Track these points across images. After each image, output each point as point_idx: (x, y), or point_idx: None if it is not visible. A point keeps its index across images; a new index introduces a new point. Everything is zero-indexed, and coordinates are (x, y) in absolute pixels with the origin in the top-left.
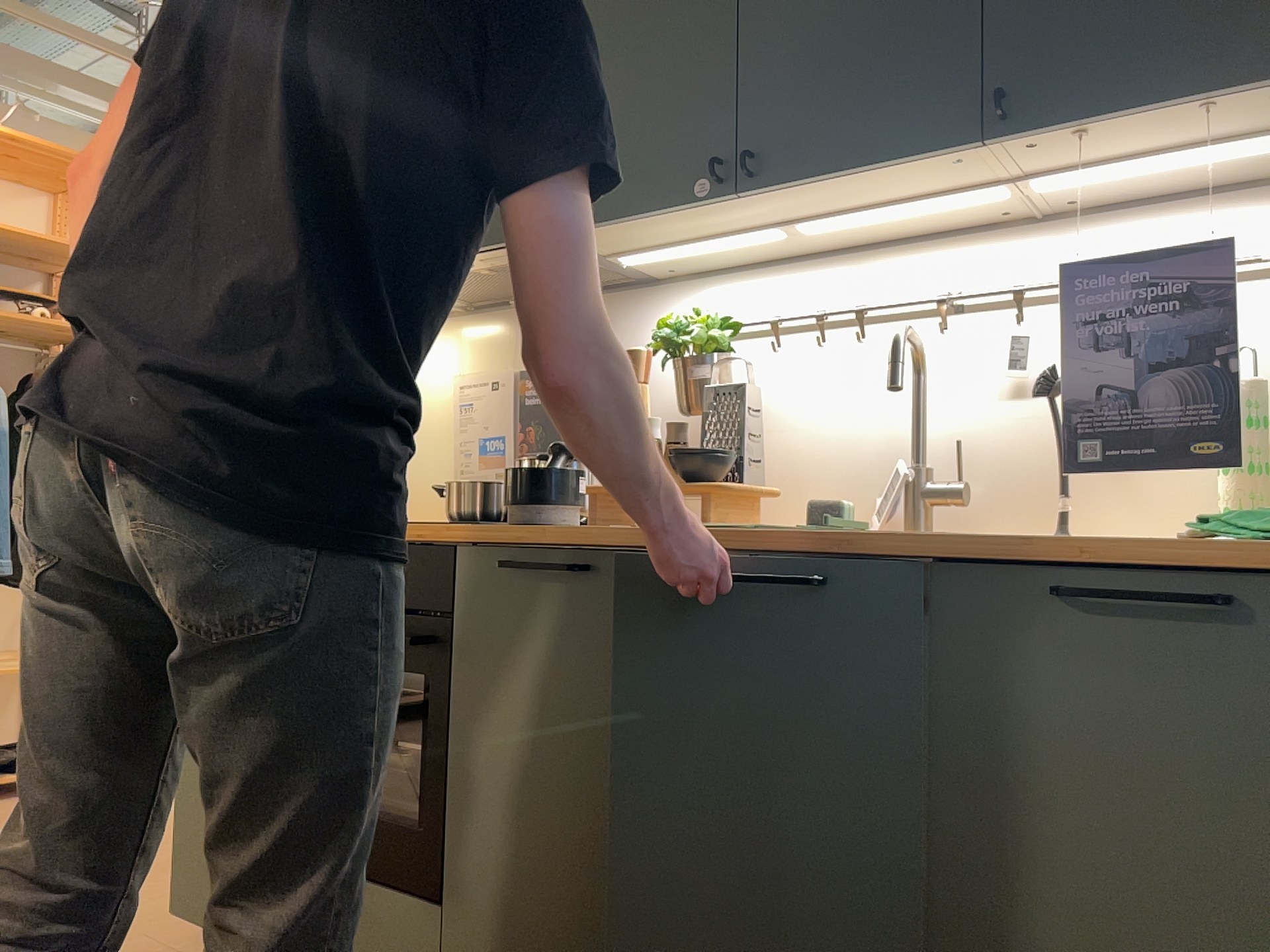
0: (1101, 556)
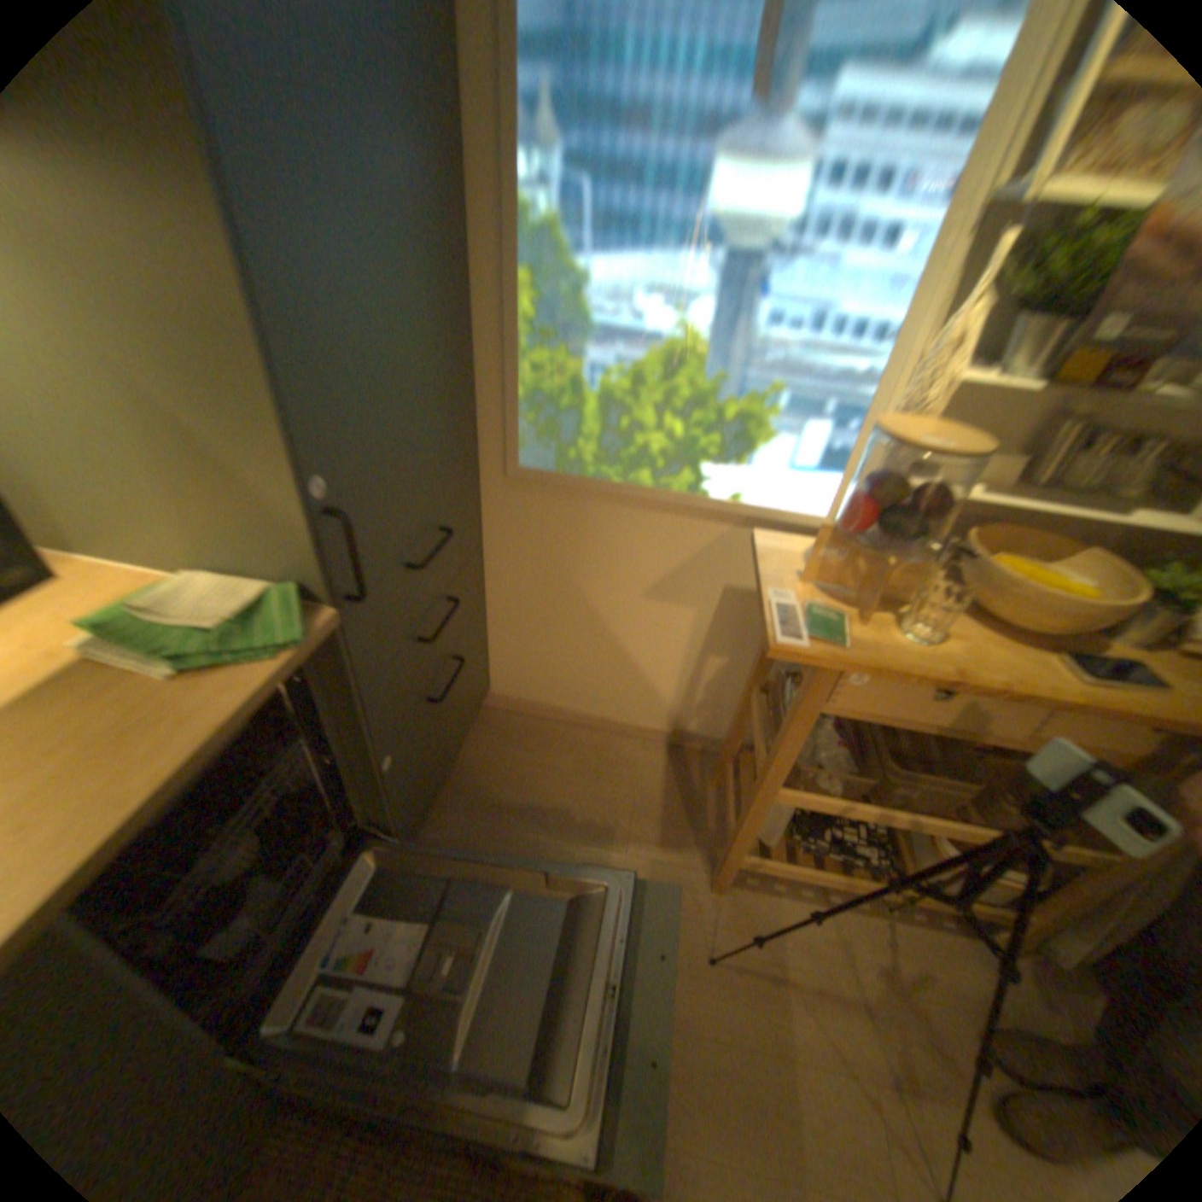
0: (203, 752)
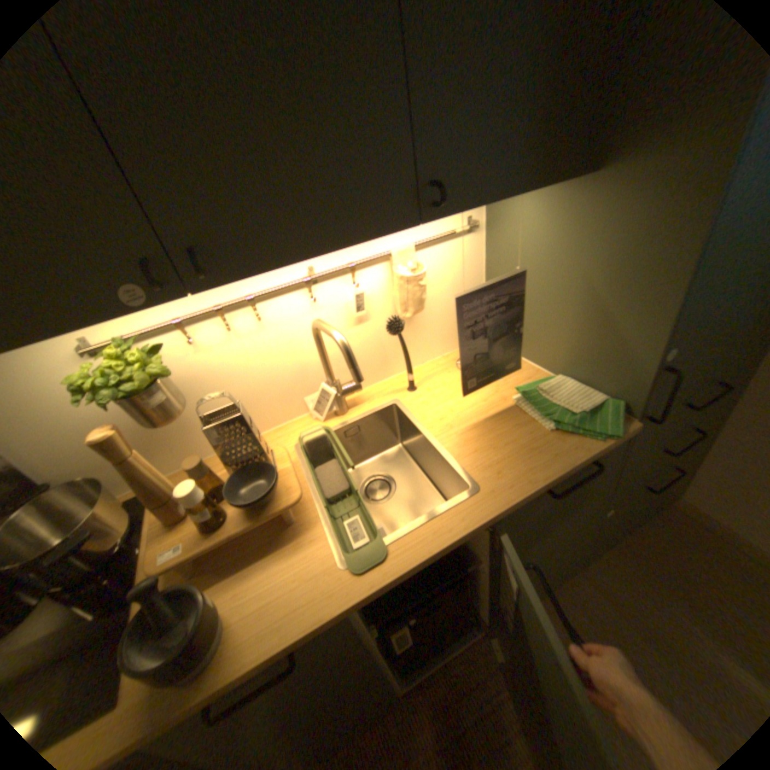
0: (566, 476)
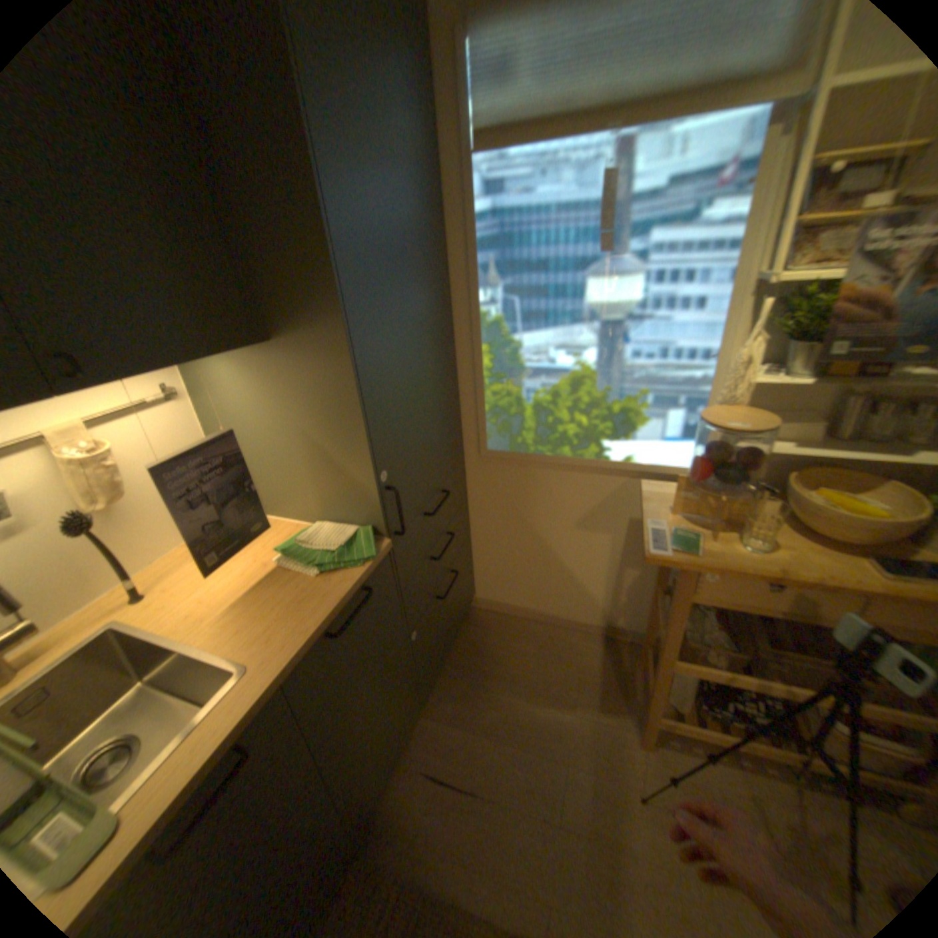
0: (336, 612)
